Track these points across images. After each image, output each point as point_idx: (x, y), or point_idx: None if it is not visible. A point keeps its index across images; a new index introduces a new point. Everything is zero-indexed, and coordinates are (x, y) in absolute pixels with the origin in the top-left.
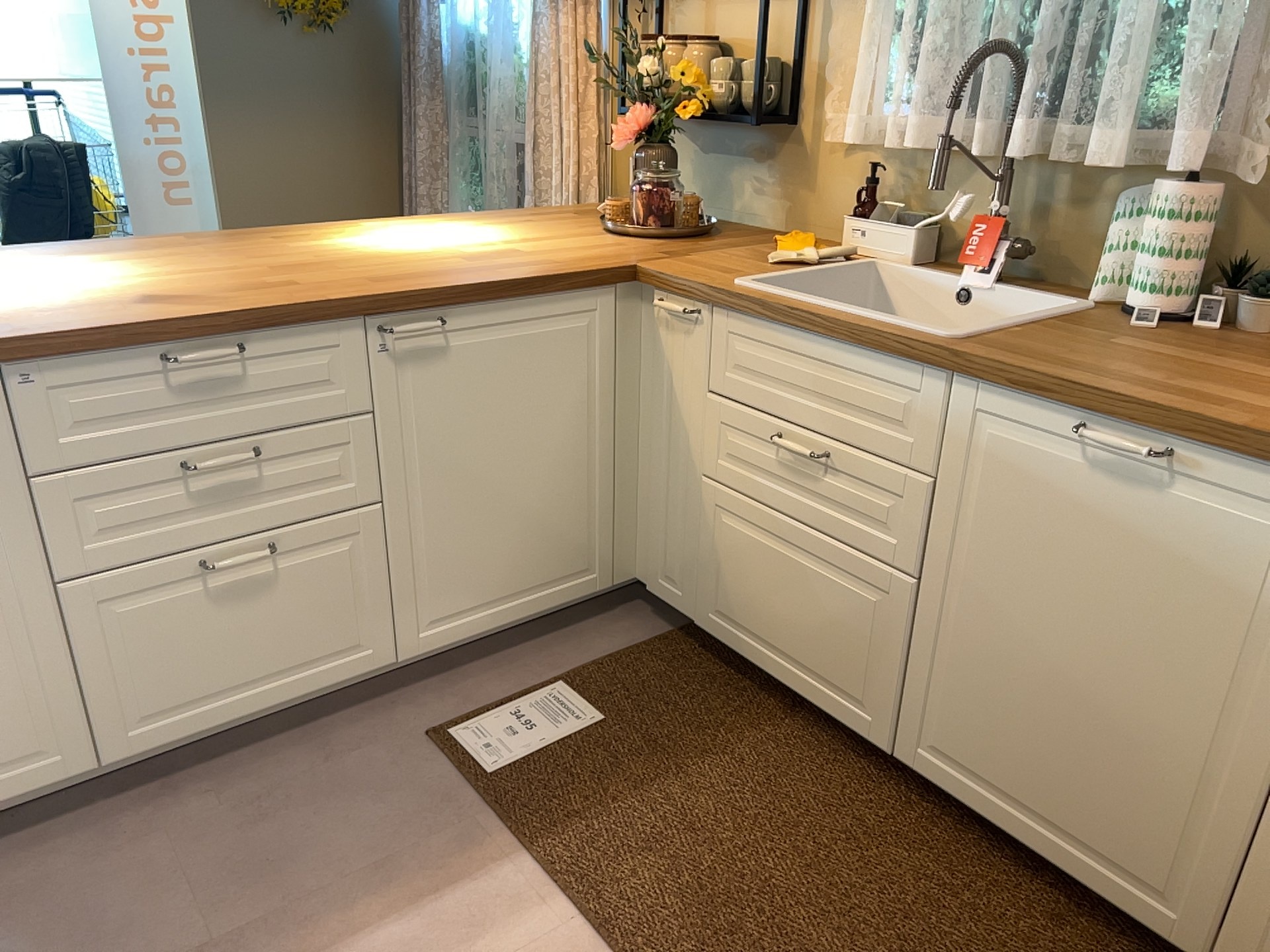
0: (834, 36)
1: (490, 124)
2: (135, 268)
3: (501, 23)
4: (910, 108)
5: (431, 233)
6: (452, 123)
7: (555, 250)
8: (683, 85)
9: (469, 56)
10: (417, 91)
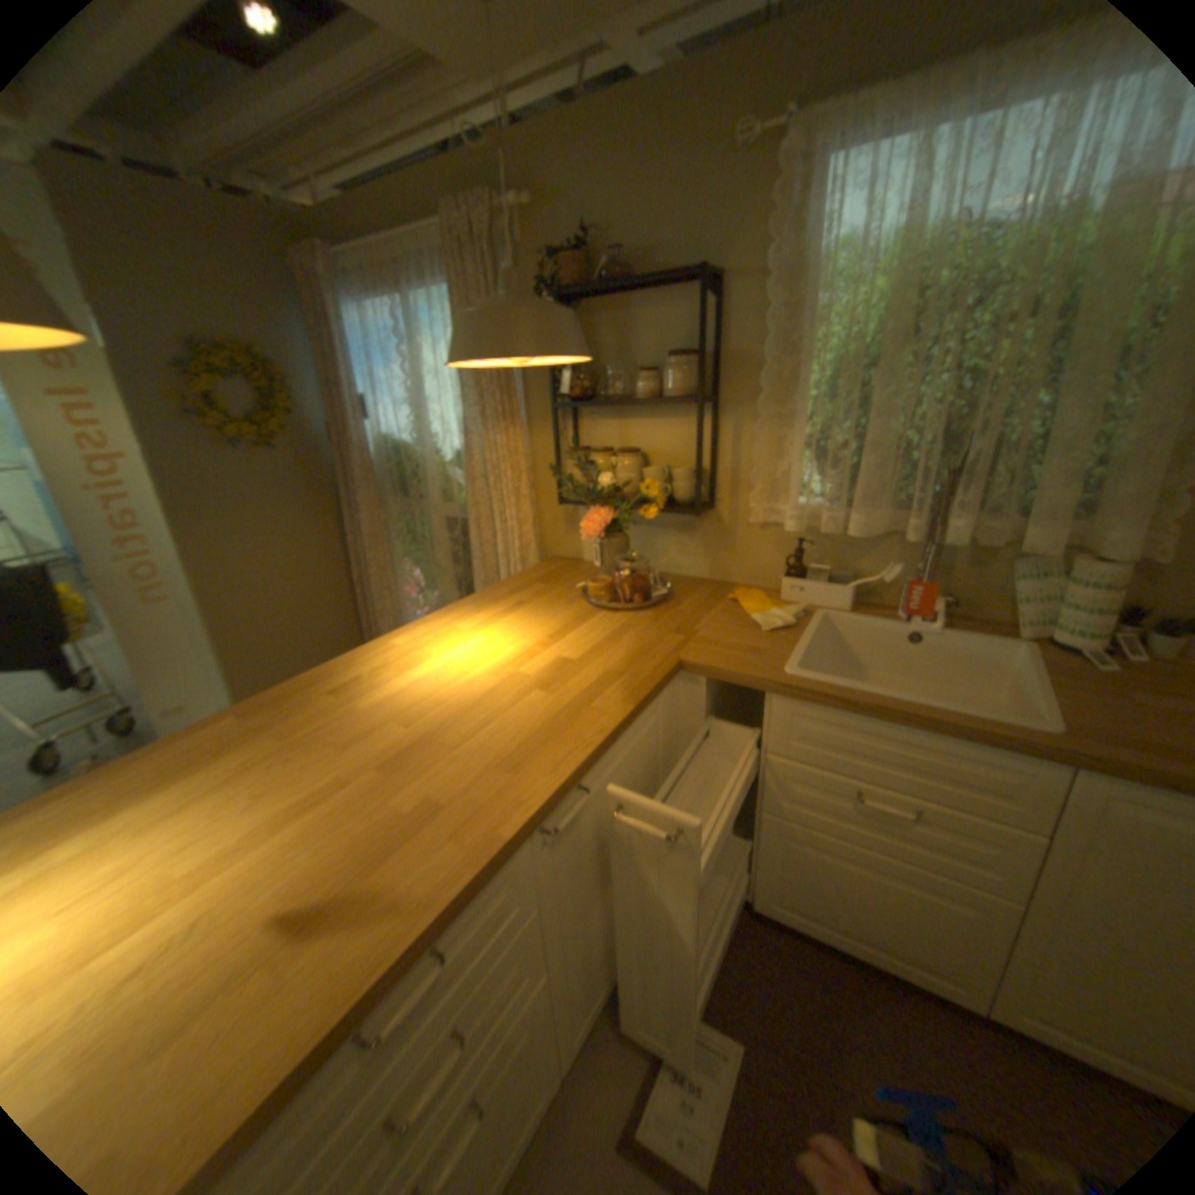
0: (757, 449)
1: (419, 504)
2: (214, 827)
3: (427, 435)
4: (839, 501)
5: (464, 644)
6: (381, 503)
7: (594, 650)
8: (637, 489)
9: (392, 455)
10: (351, 484)
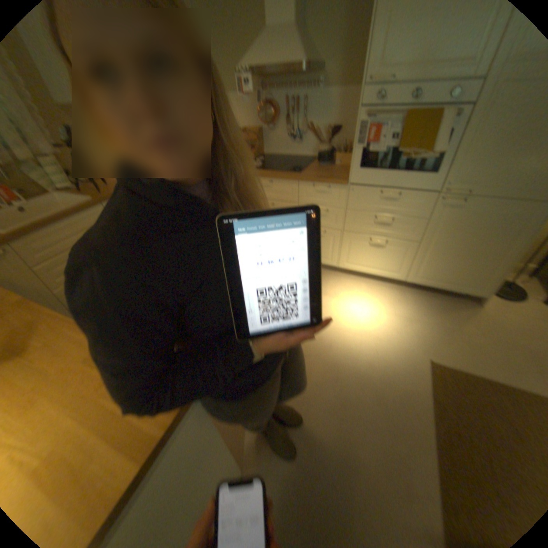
0: None
1: None
2: None
3: None
4: None
5: None
6: None
7: None
8: None
9: None
10: None
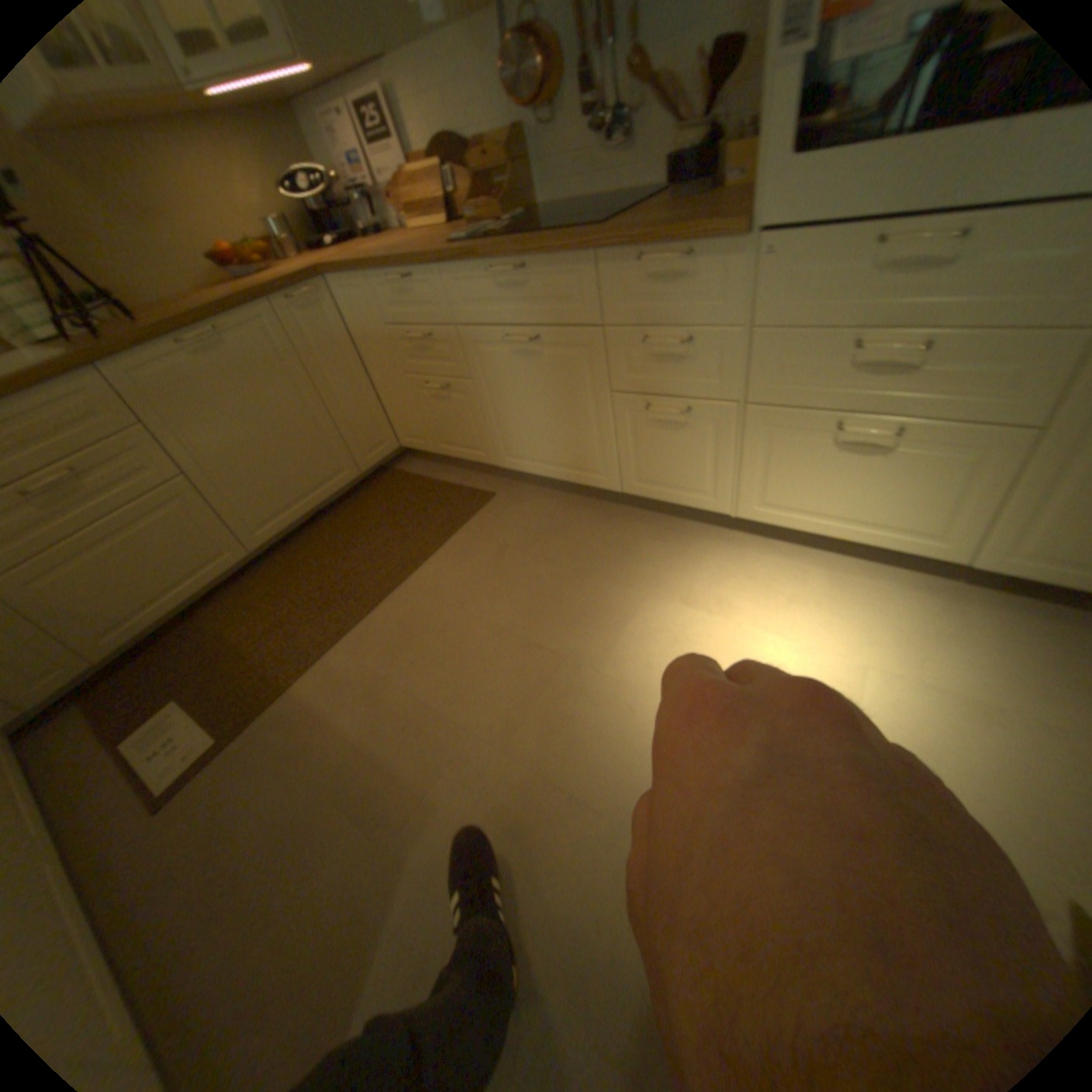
0: None
1: None
2: None
3: None
4: None
5: None
6: None
7: None
8: None
9: None
10: None
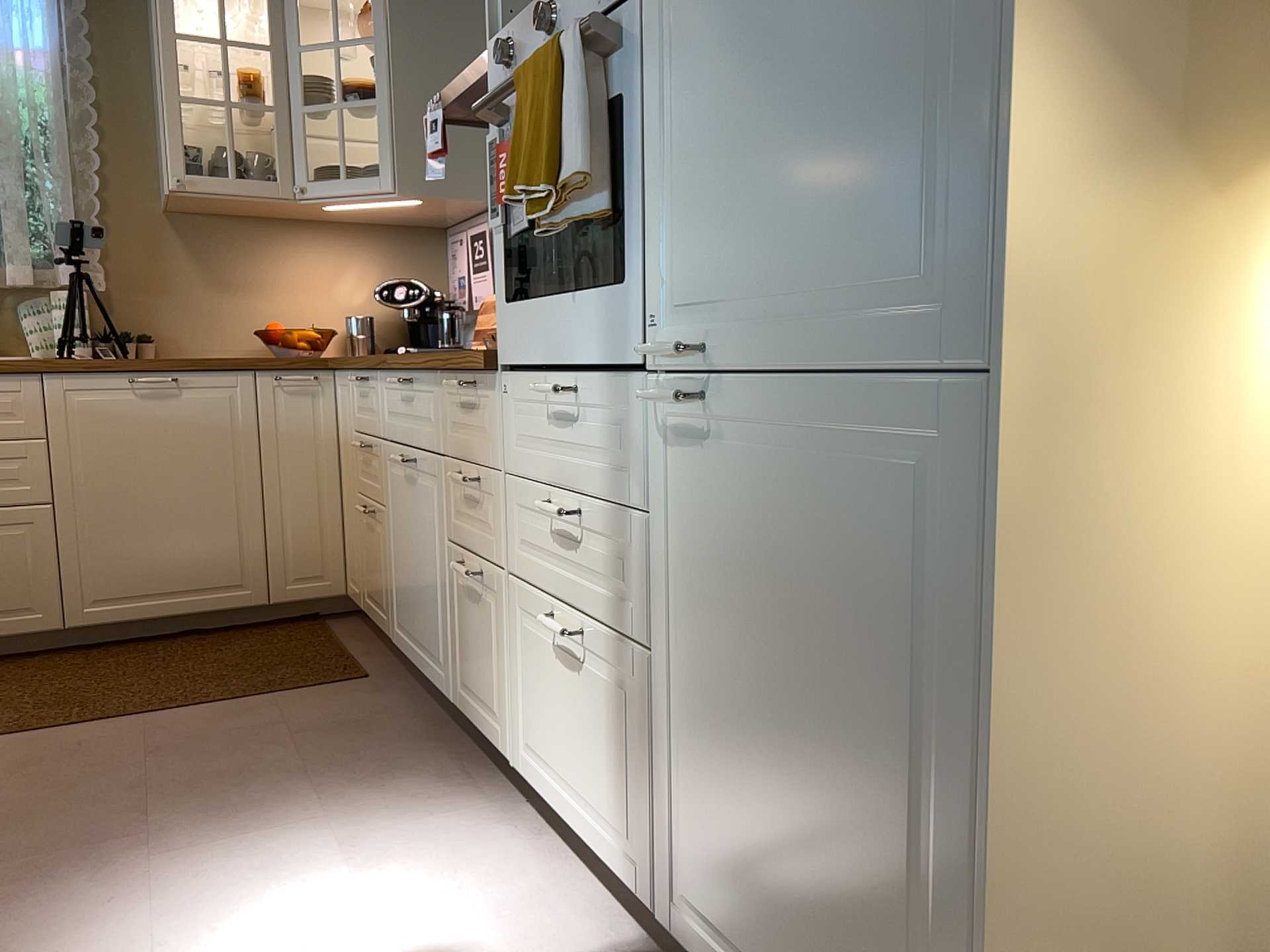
0: None
1: None
2: None
3: None
4: None
5: None
6: None
7: None
8: None
9: None
10: None
